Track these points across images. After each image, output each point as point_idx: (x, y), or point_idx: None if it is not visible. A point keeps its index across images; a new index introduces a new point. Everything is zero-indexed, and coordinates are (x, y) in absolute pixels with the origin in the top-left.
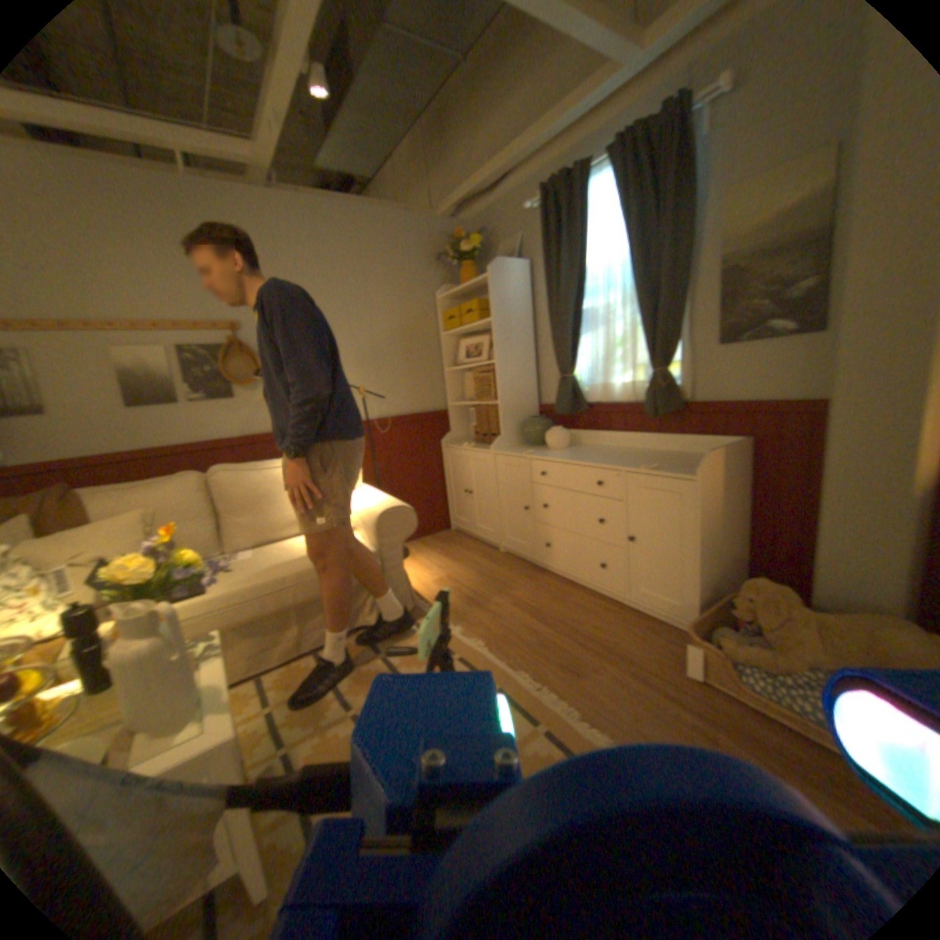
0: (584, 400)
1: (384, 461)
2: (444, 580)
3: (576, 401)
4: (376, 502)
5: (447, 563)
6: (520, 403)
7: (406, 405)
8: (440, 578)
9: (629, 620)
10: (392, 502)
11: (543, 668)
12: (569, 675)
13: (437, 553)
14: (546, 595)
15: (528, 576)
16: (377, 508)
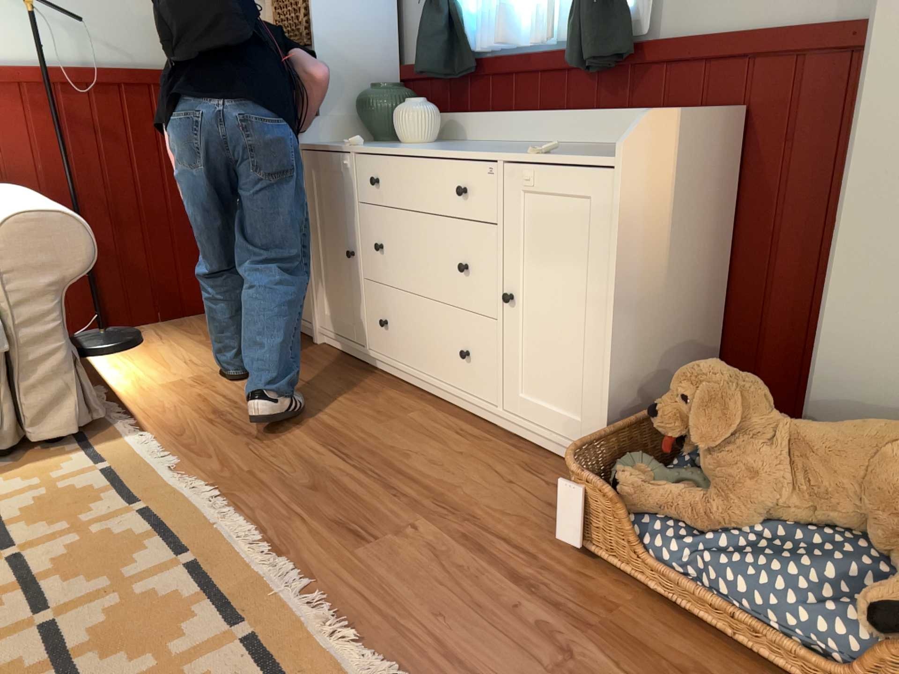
0: (470, 51)
1: (98, 160)
2: (188, 383)
3: (457, 53)
4: (13, 206)
5: (207, 358)
6: (361, 60)
7: (148, 53)
8: (182, 379)
9: (494, 449)
10: (43, 206)
11: (300, 526)
12: (345, 537)
13: (198, 342)
14: (364, 410)
15: (346, 379)
16: (6, 215)
